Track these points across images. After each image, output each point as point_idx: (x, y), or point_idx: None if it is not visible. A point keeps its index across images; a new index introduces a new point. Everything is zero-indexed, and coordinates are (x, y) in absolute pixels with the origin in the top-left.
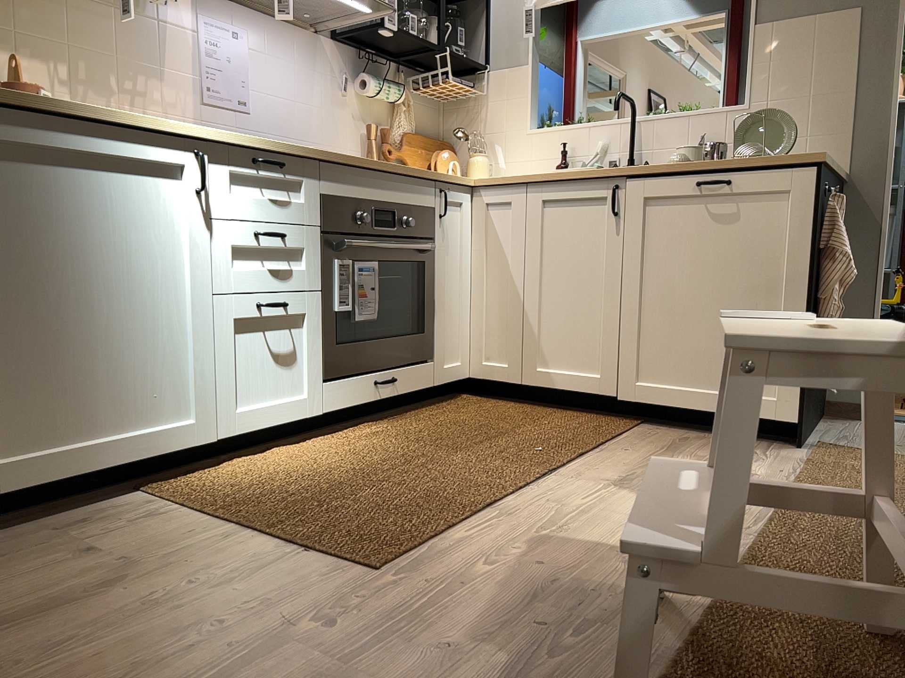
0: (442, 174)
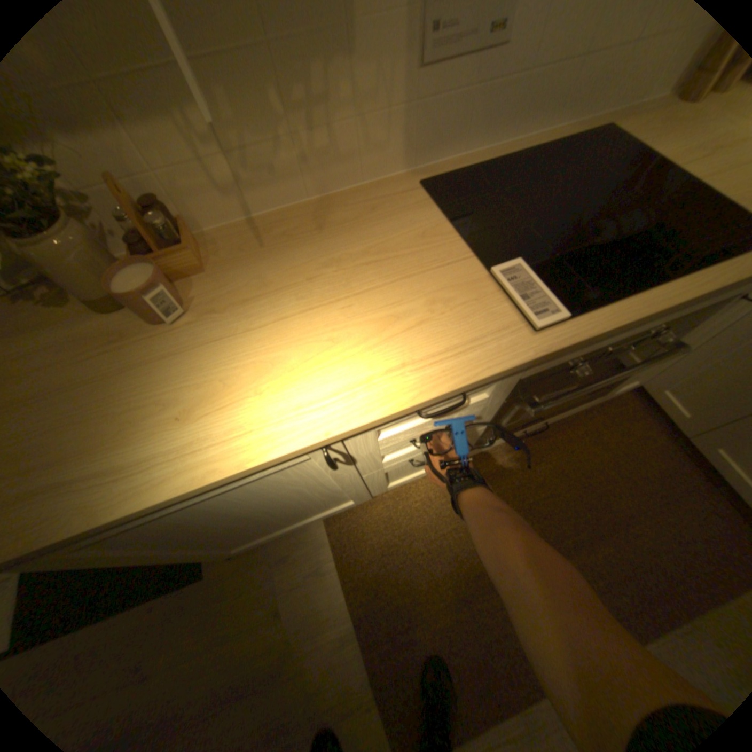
0: None
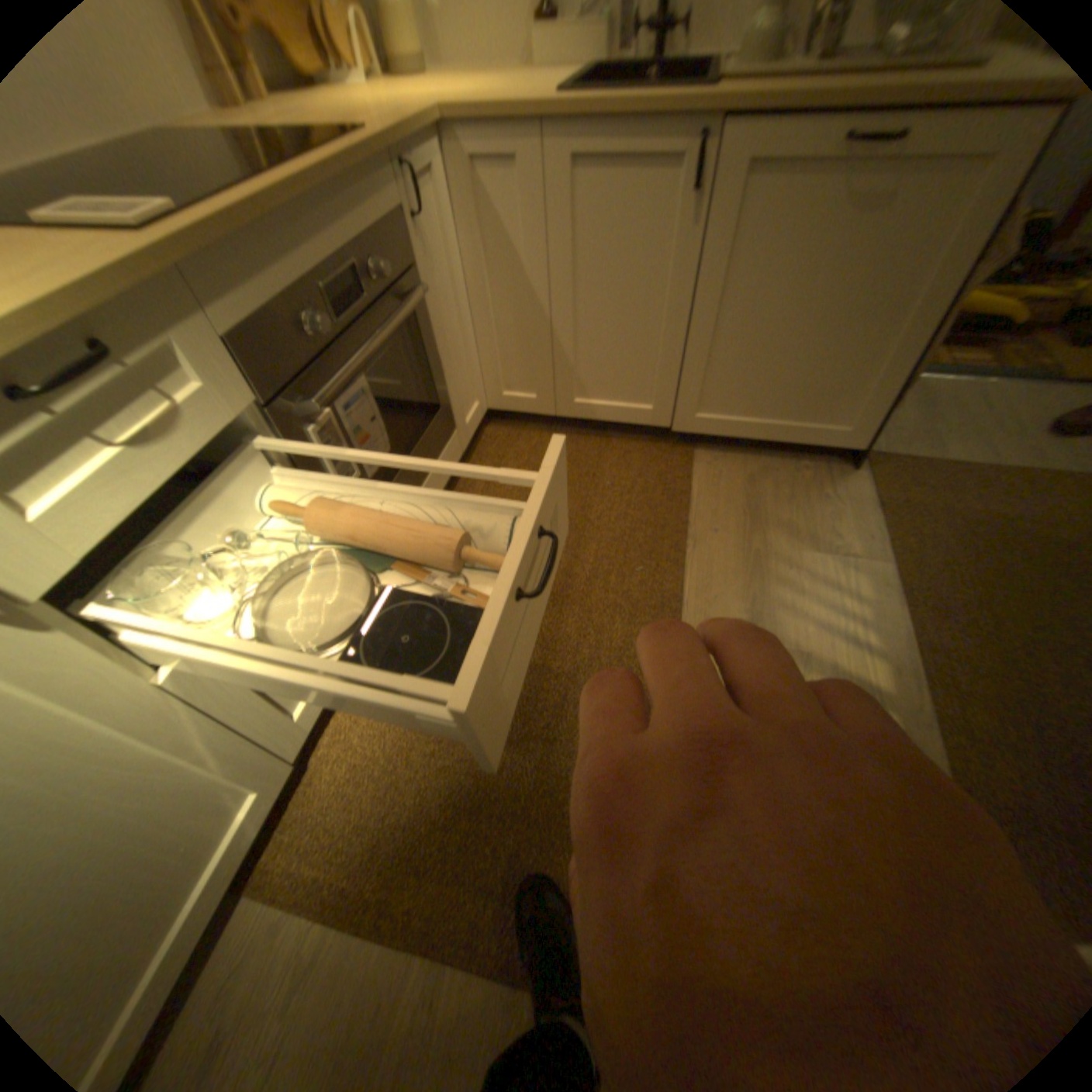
0: (385, 124)
